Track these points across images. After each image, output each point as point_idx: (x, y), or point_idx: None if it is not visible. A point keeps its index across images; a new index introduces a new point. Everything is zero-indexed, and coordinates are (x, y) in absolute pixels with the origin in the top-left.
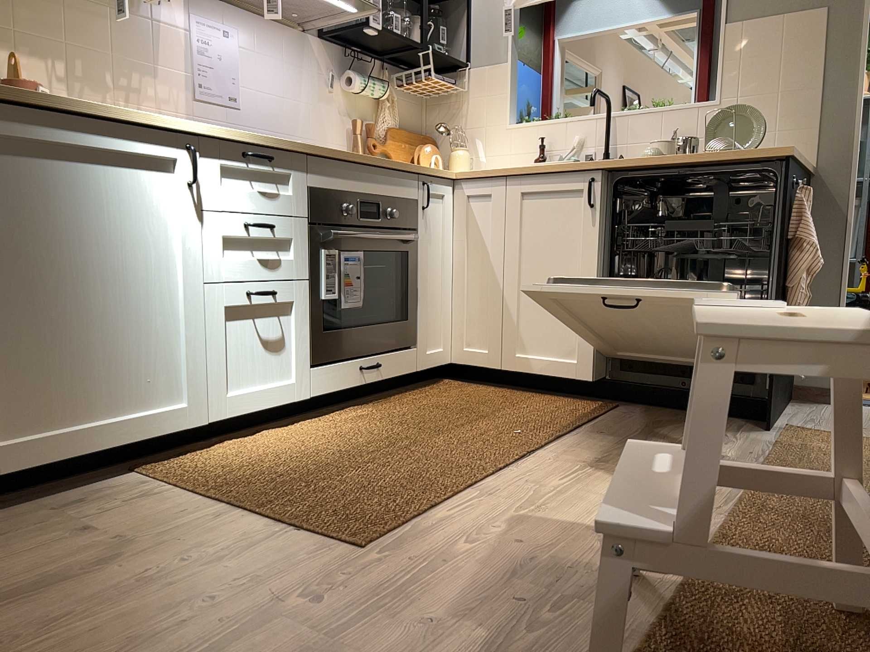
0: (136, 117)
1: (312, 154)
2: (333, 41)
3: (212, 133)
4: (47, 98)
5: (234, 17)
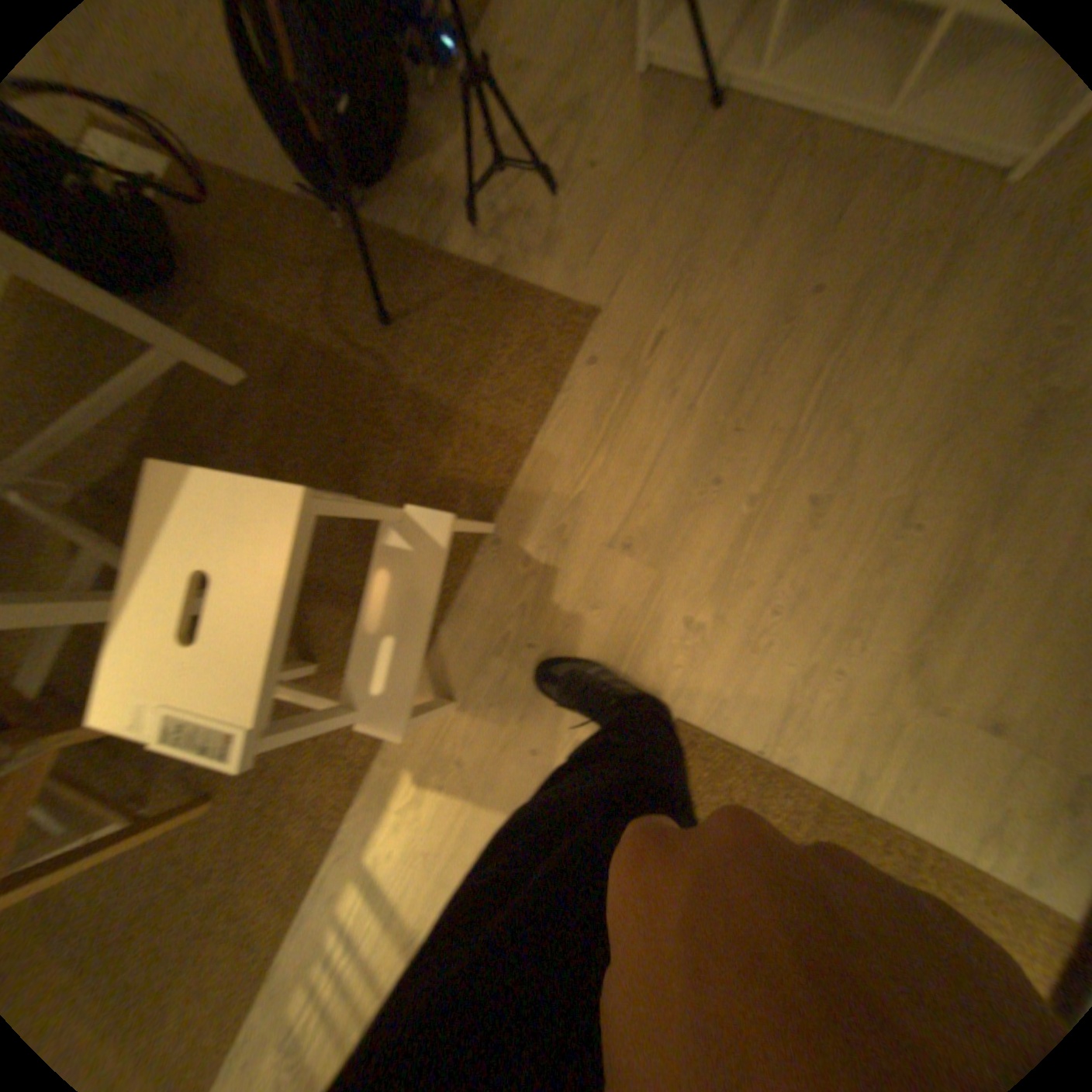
0: None
1: None
2: None
3: None
4: None
5: None
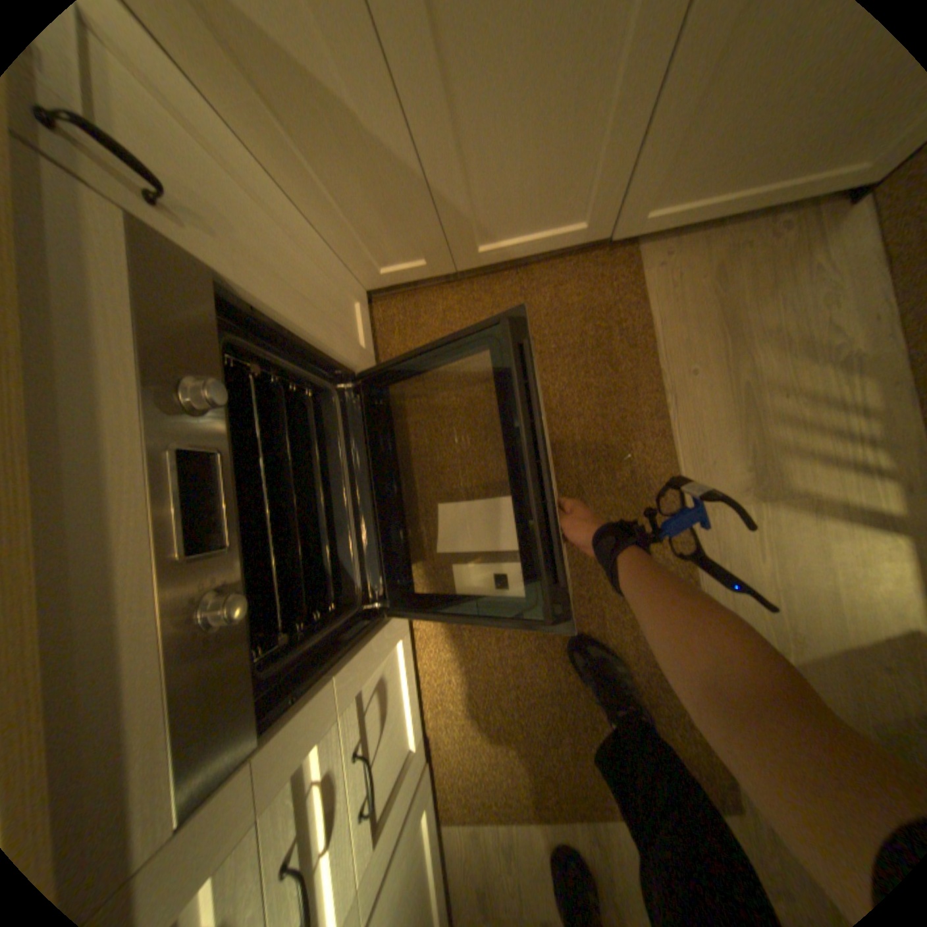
0: None
1: None
2: None
3: None
4: None
5: None
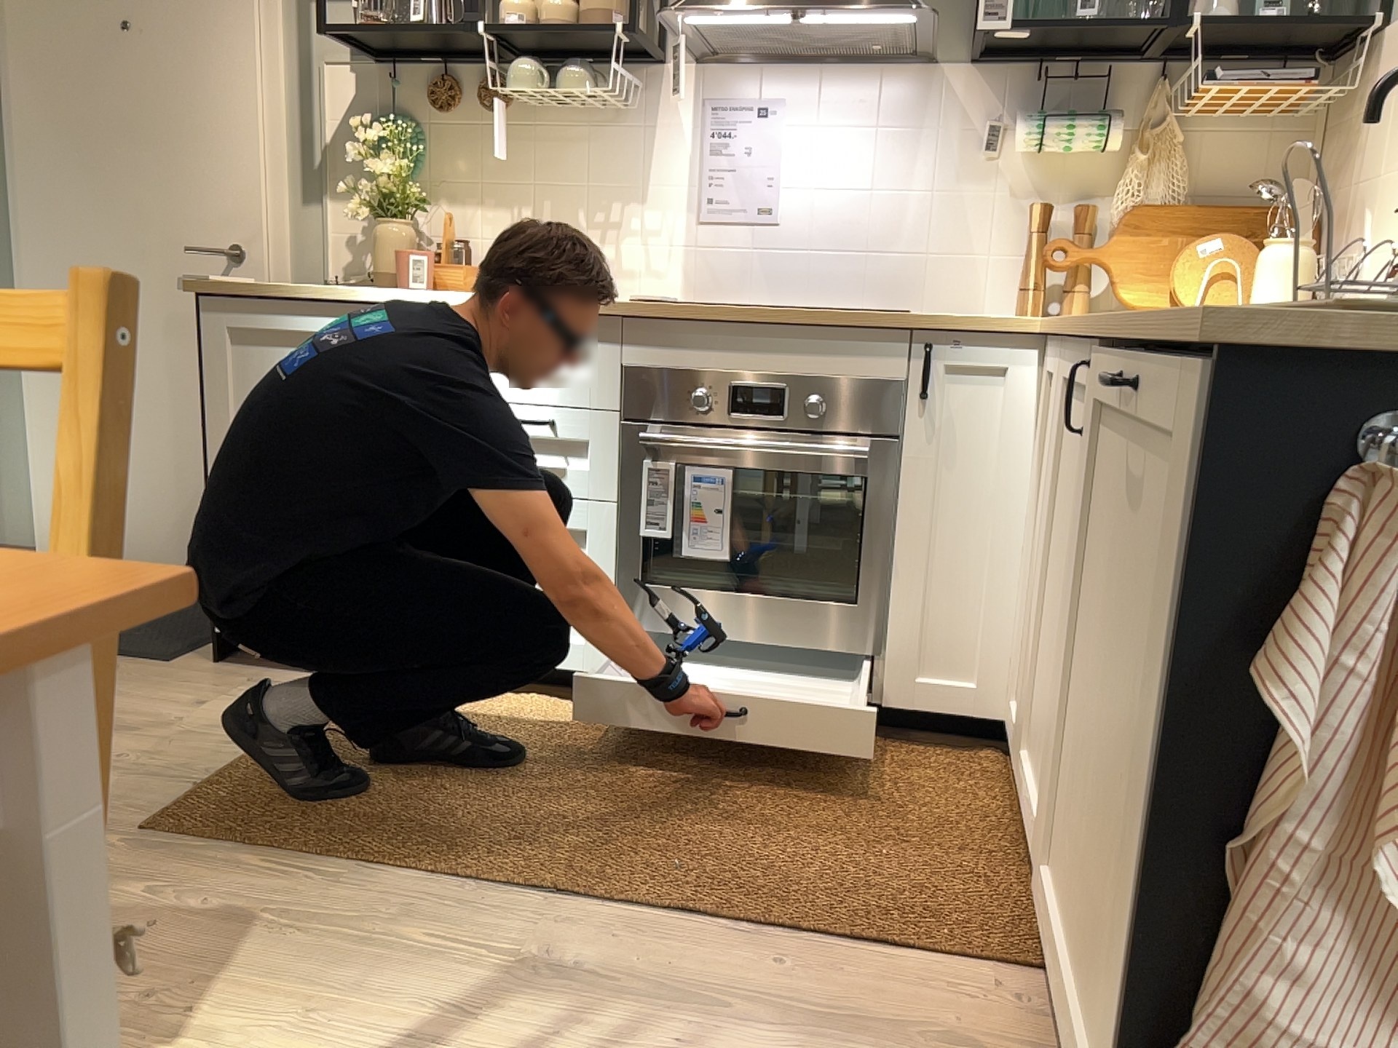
0: (391, 293)
1: (627, 318)
2: (995, 63)
3: (458, 305)
4: (282, 290)
5: (776, 83)
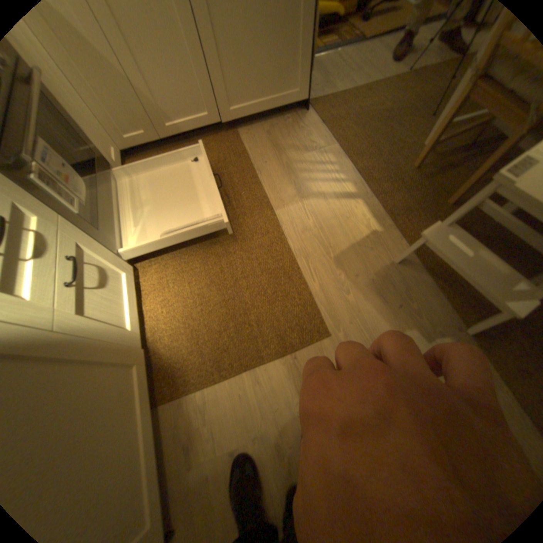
0: None
1: None
2: None
3: None
4: None
5: None
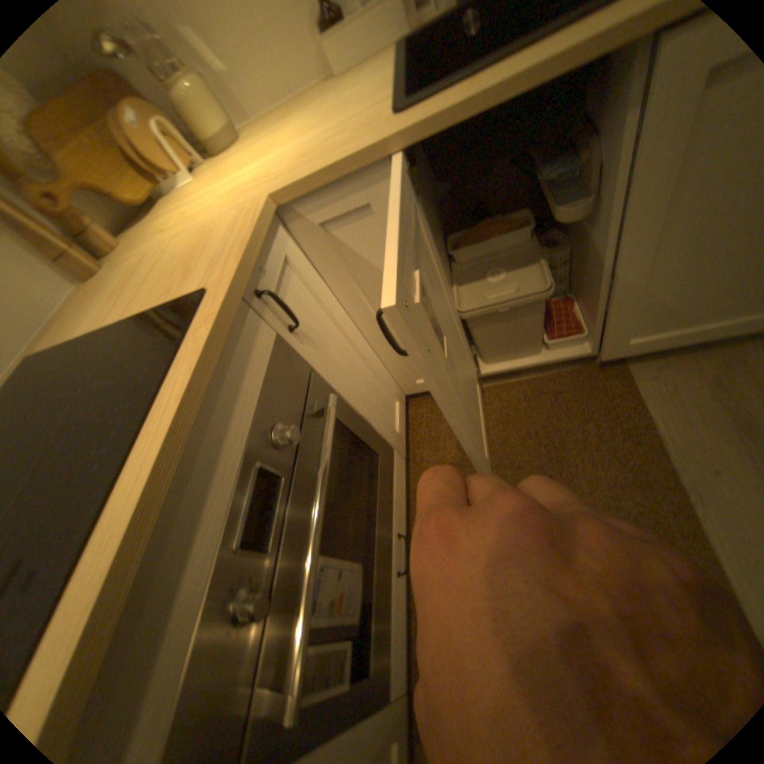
0: None
1: None
2: None
3: None
4: None
5: None
